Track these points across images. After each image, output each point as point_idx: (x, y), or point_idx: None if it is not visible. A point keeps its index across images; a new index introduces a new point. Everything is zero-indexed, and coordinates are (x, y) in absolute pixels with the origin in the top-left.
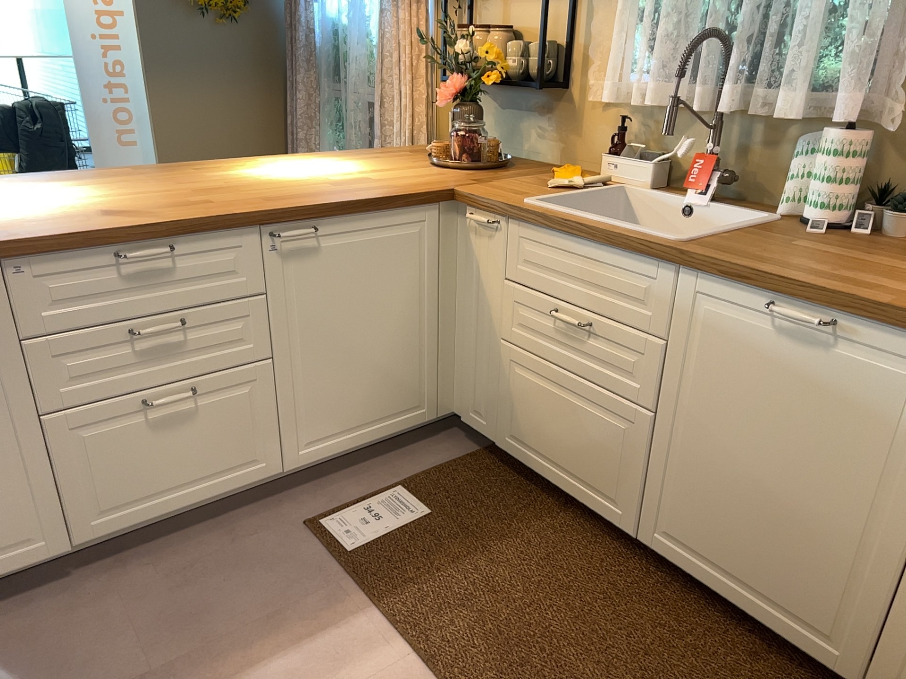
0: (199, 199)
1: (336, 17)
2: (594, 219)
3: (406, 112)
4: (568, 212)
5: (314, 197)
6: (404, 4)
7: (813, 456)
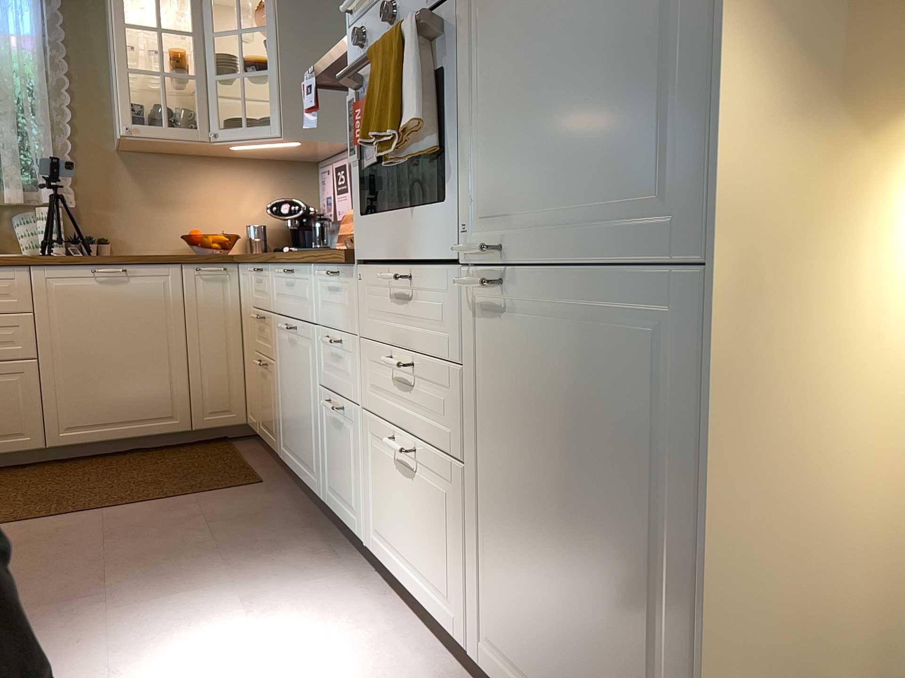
0: None
1: None
2: None
3: None
4: None
5: None
6: None
7: (135, 334)
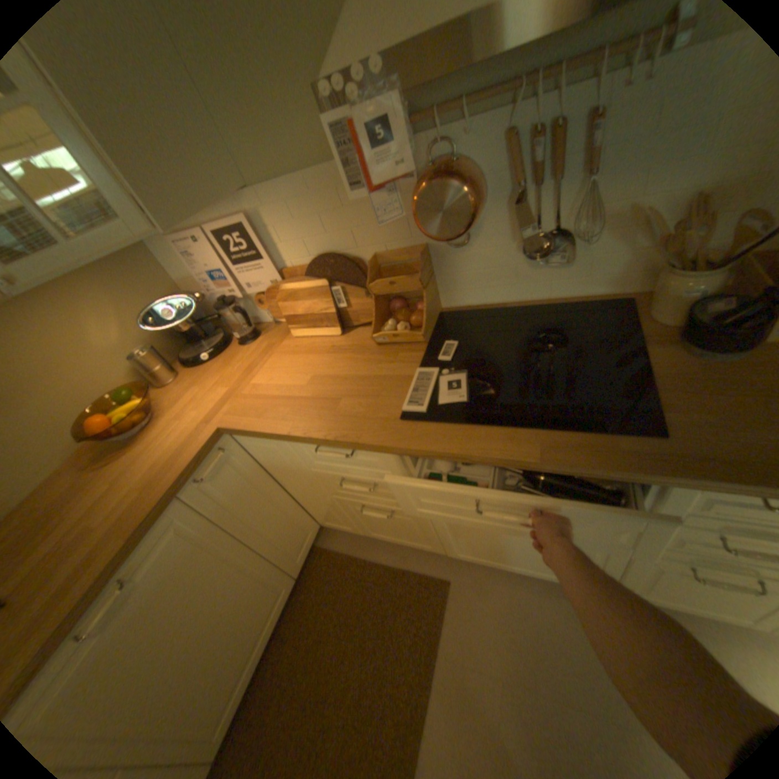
0: None
1: None
2: None
3: None
4: None
5: None
6: None
7: (196, 602)
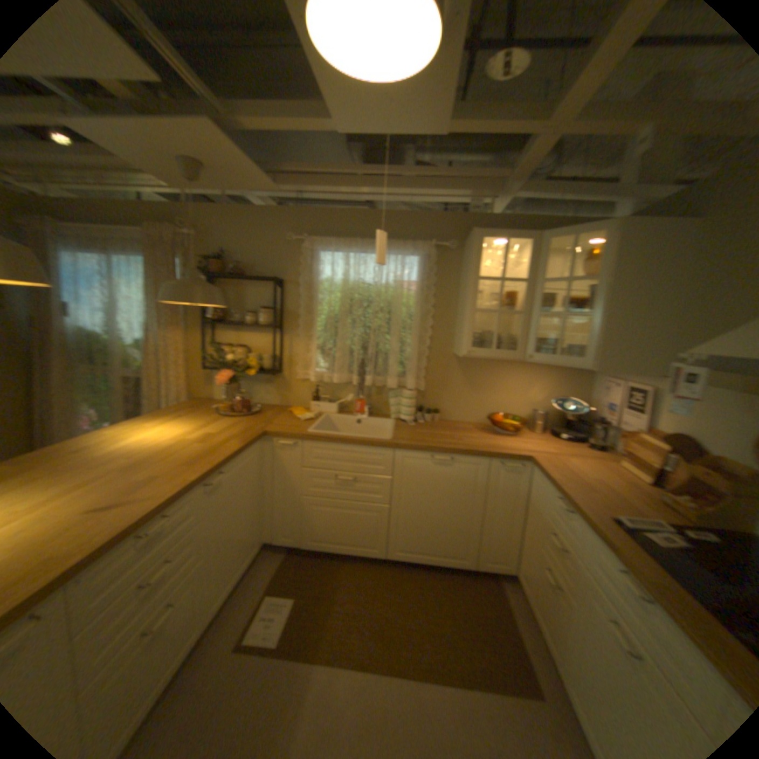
0: (143, 477)
1: (89, 326)
2: (351, 435)
3: (176, 384)
4: (337, 434)
5: (212, 455)
6: (171, 329)
7: (453, 501)
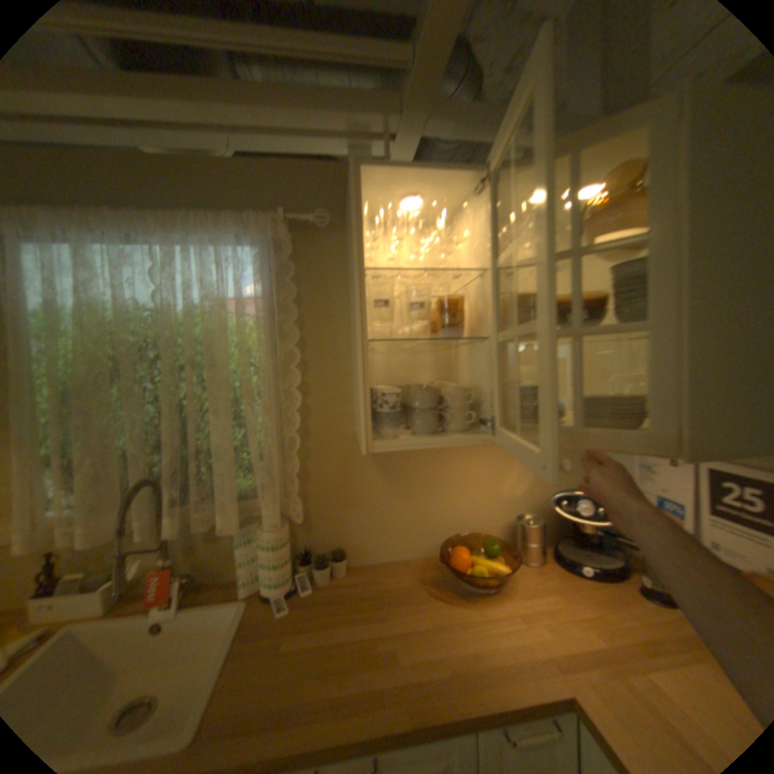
0: None
1: None
2: None
3: None
4: None
5: None
6: None
7: None
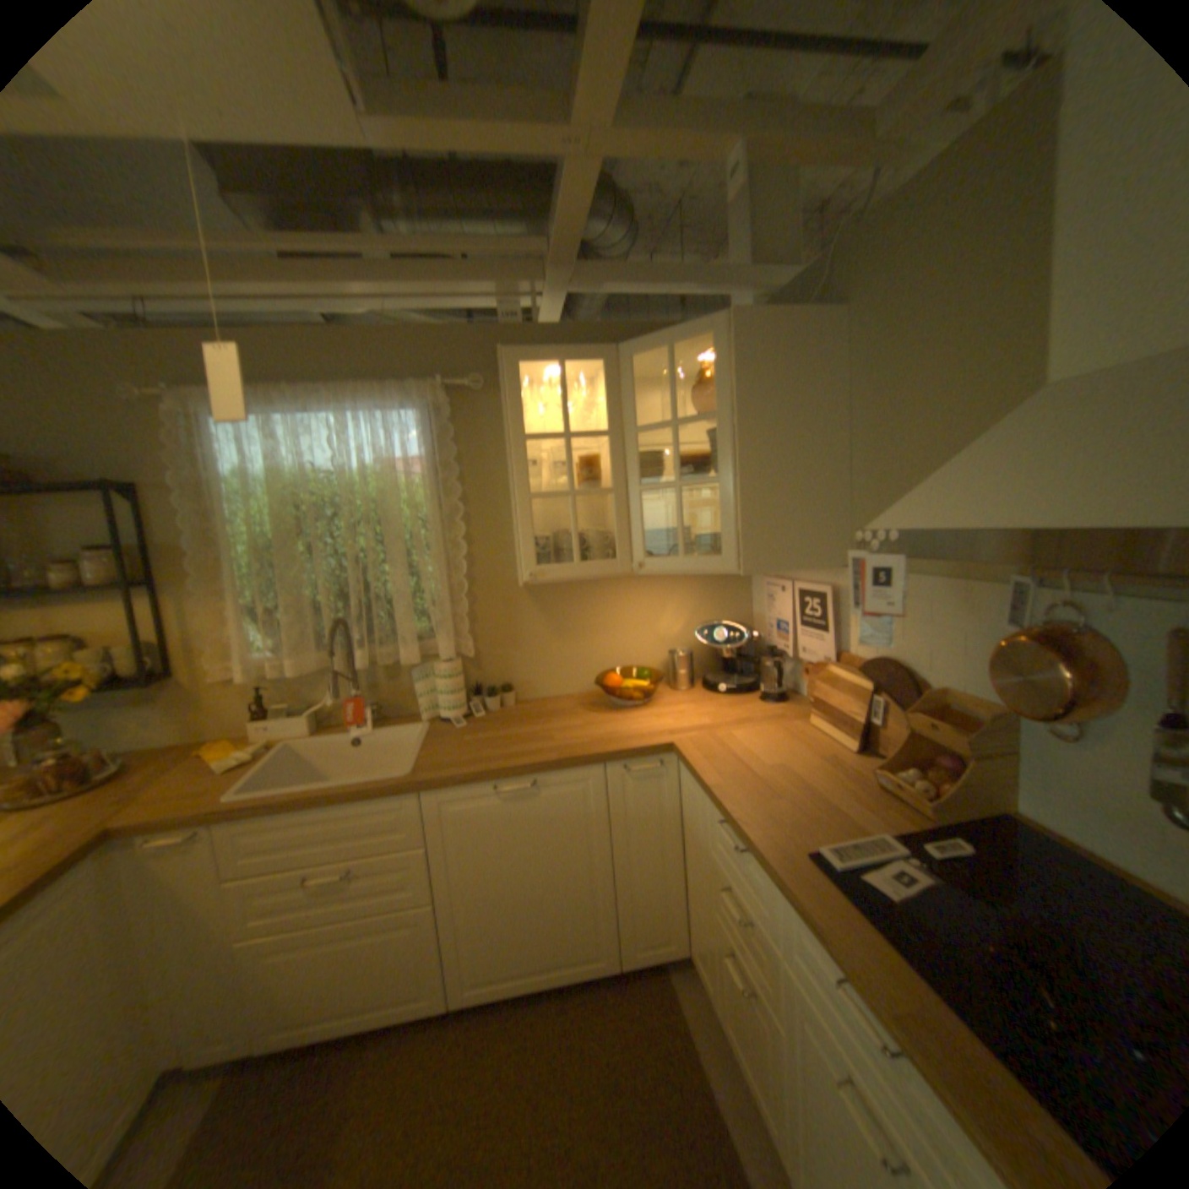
0: None
1: None
2: (320, 788)
3: None
4: (287, 794)
5: None
6: None
7: (550, 862)
